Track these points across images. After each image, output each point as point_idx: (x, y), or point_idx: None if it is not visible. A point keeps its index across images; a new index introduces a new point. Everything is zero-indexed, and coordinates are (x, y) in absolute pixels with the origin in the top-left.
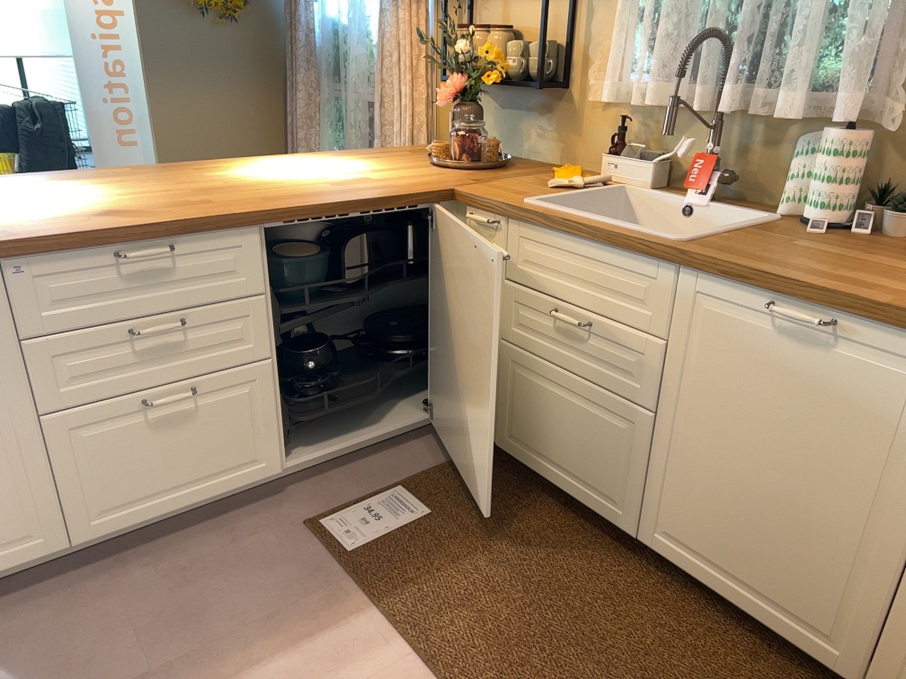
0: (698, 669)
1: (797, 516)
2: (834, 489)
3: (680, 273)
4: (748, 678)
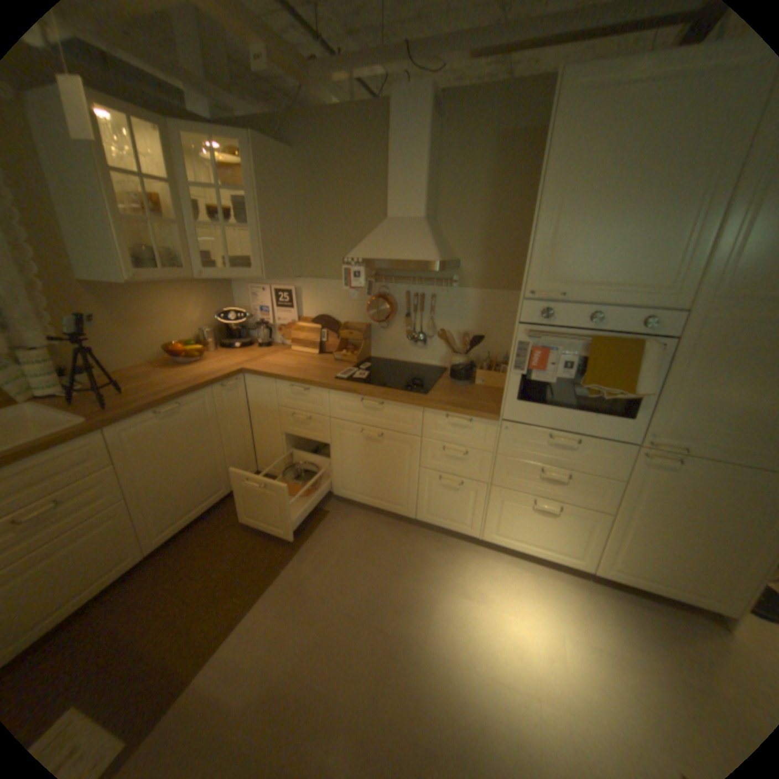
0: (218, 537)
1: (196, 469)
2: (201, 450)
3: (103, 433)
4: (220, 524)
